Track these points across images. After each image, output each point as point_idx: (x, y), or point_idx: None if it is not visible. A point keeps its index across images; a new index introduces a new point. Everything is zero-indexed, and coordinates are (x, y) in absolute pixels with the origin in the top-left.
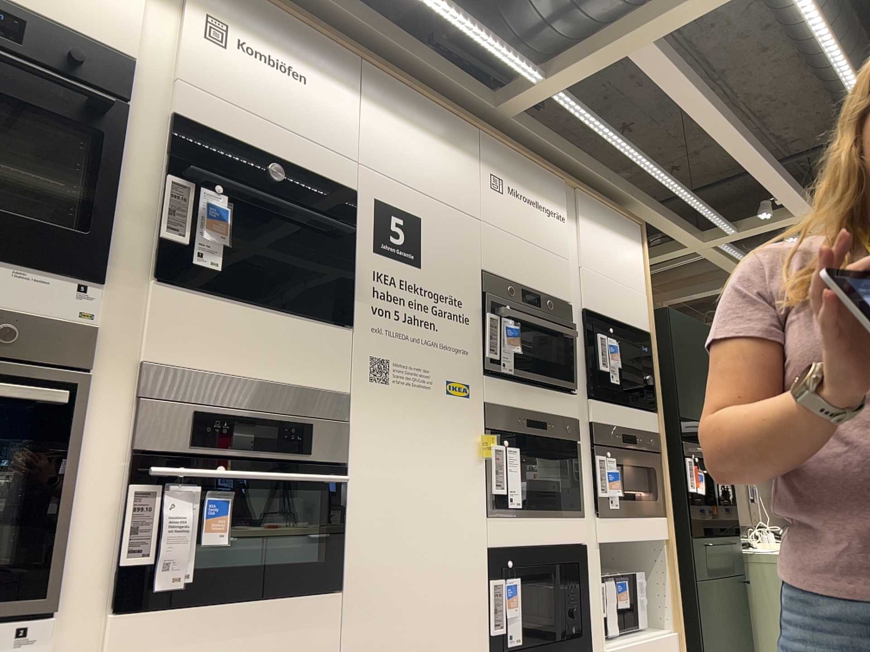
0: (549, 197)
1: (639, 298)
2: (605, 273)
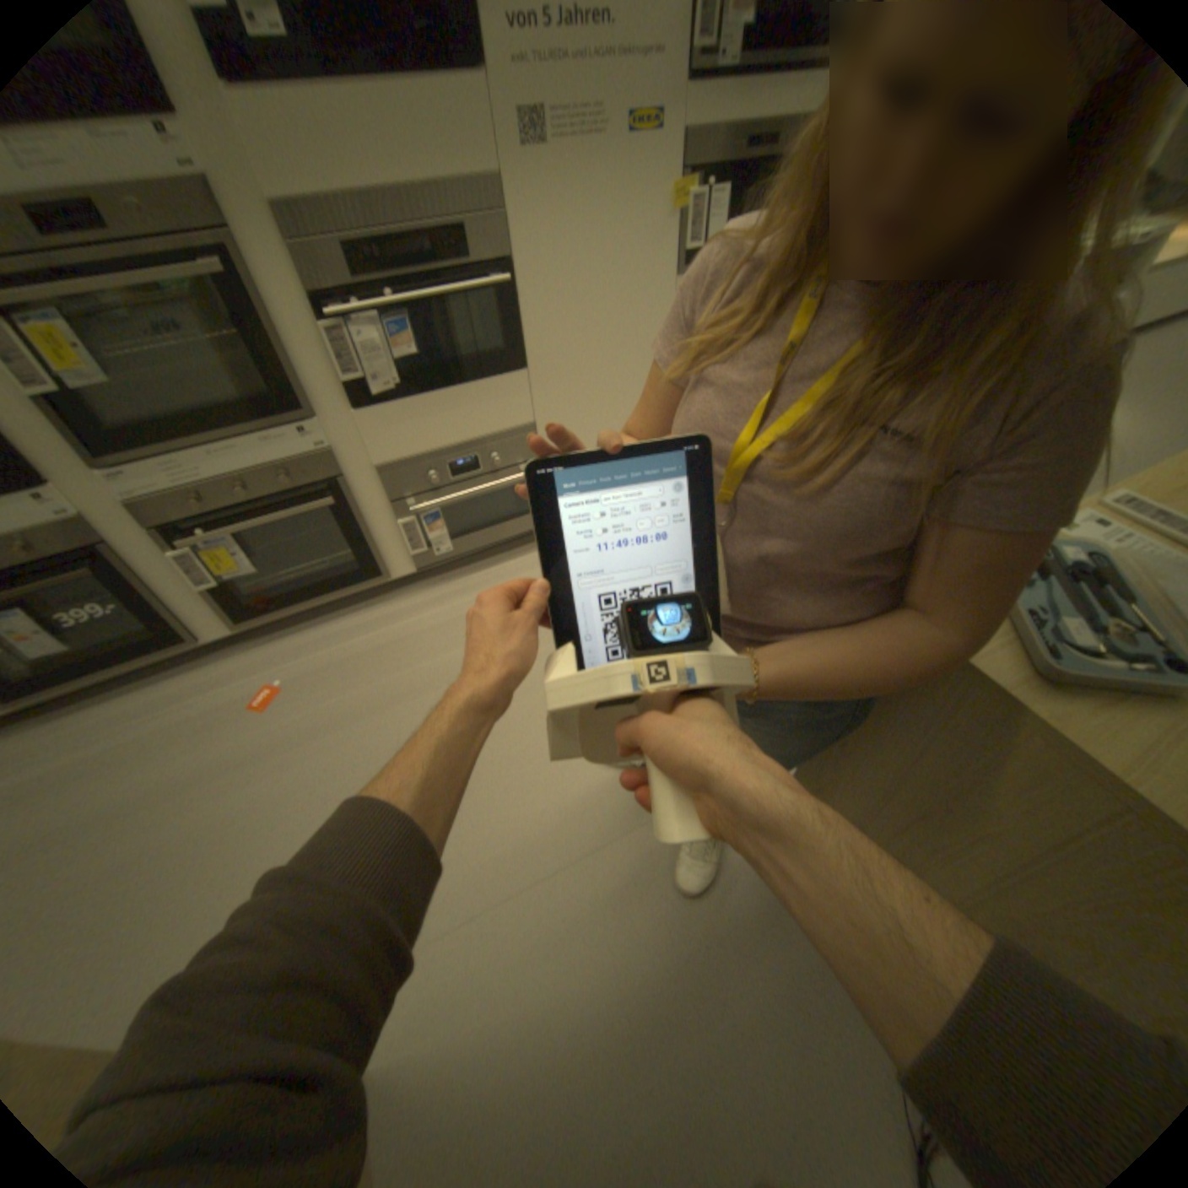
0: None
1: None
2: None
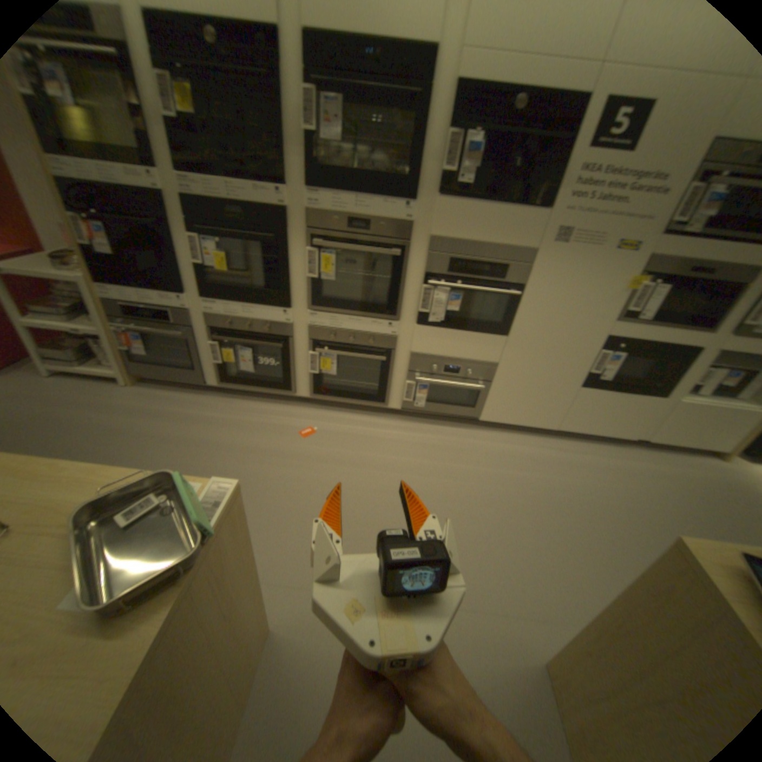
0: None
1: None
2: None
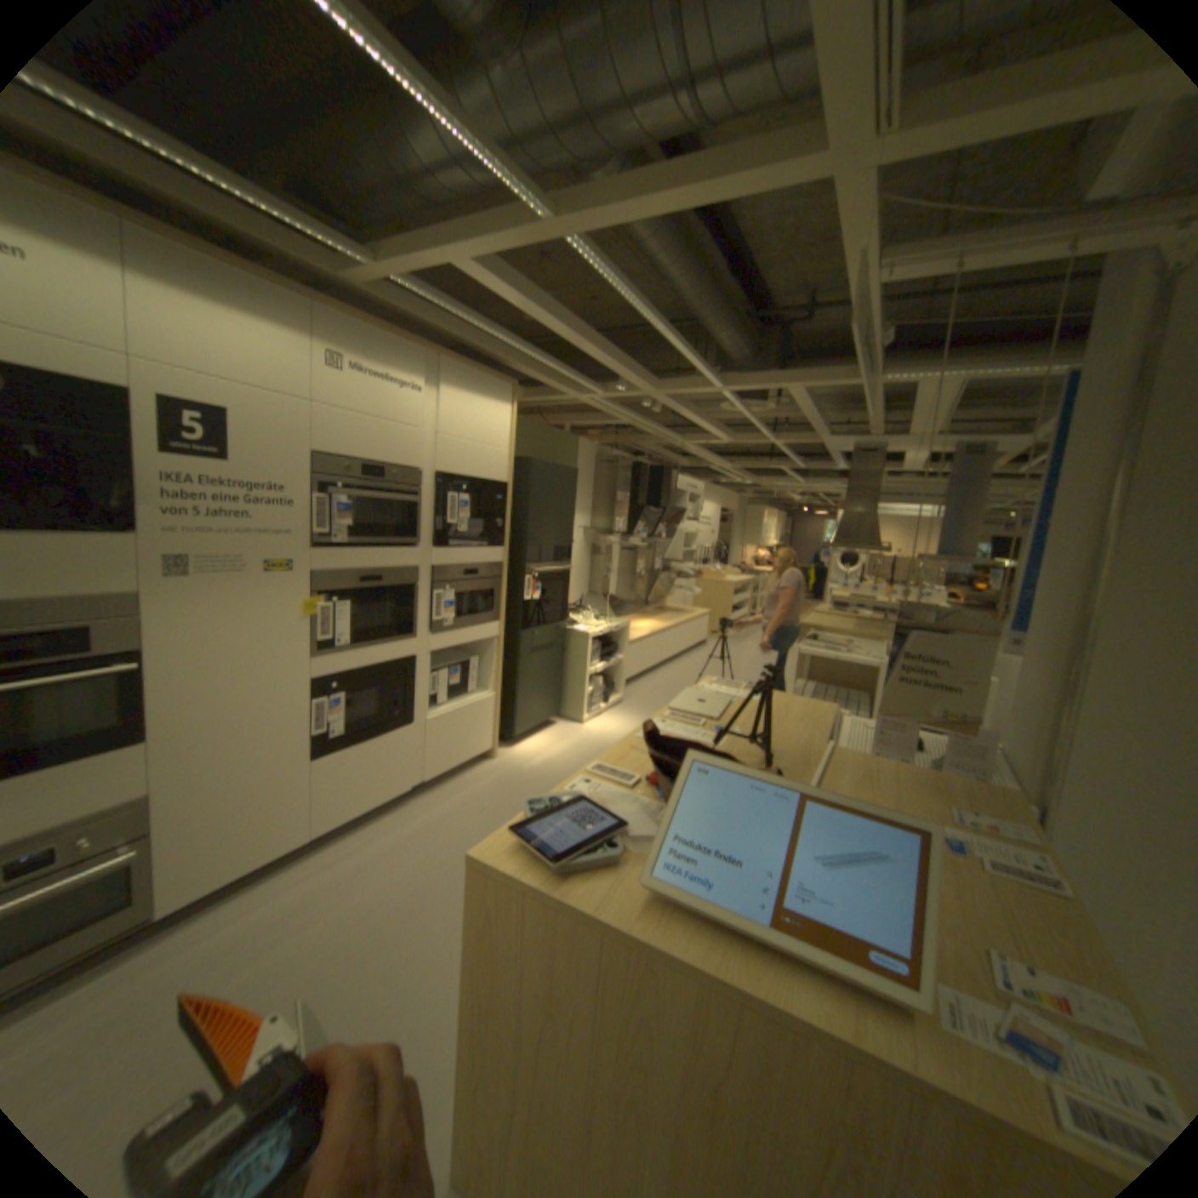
0: (404, 369)
1: (500, 456)
2: (464, 438)
